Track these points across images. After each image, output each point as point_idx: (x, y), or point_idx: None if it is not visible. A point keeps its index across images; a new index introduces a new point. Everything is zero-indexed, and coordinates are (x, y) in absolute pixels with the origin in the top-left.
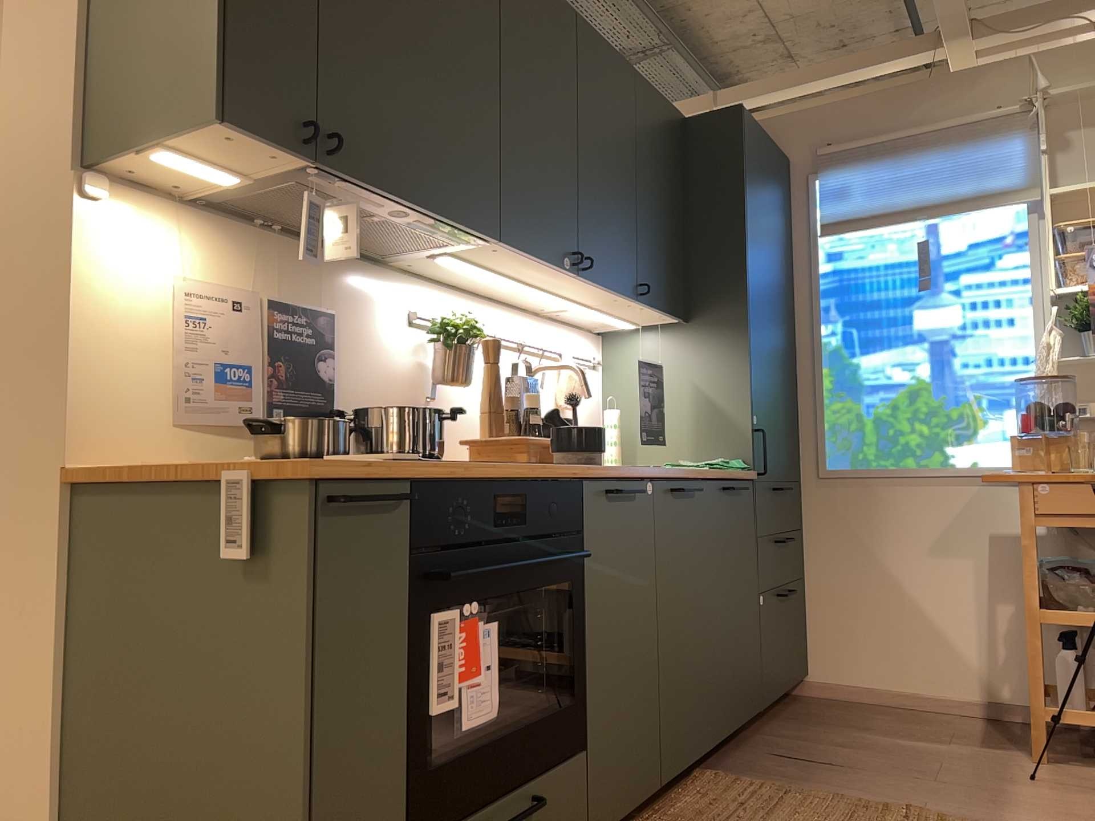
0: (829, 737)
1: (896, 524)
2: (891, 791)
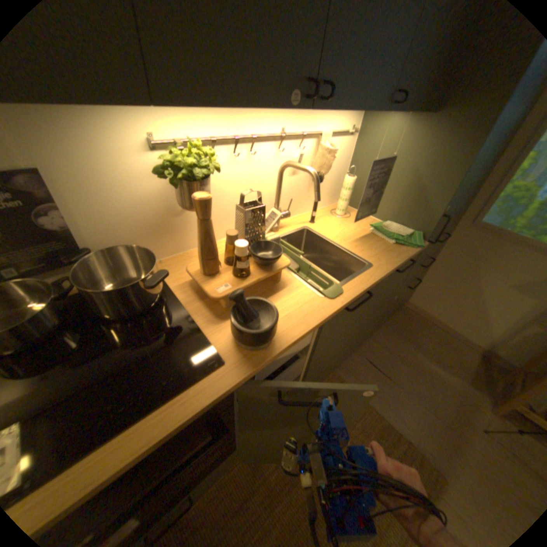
0: (398, 351)
1: (503, 266)
2: (408, 419)
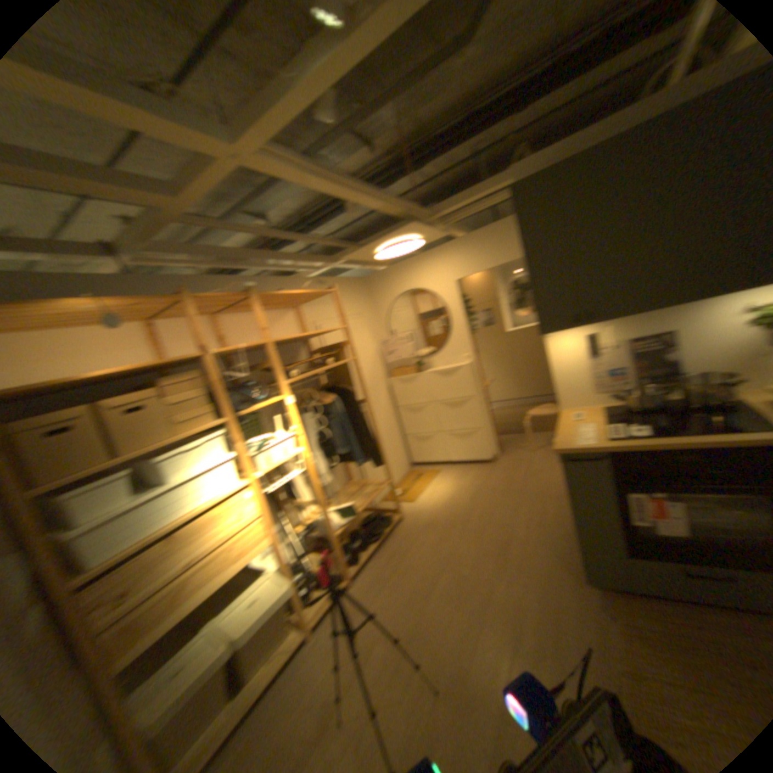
0: None
1: None
2: None
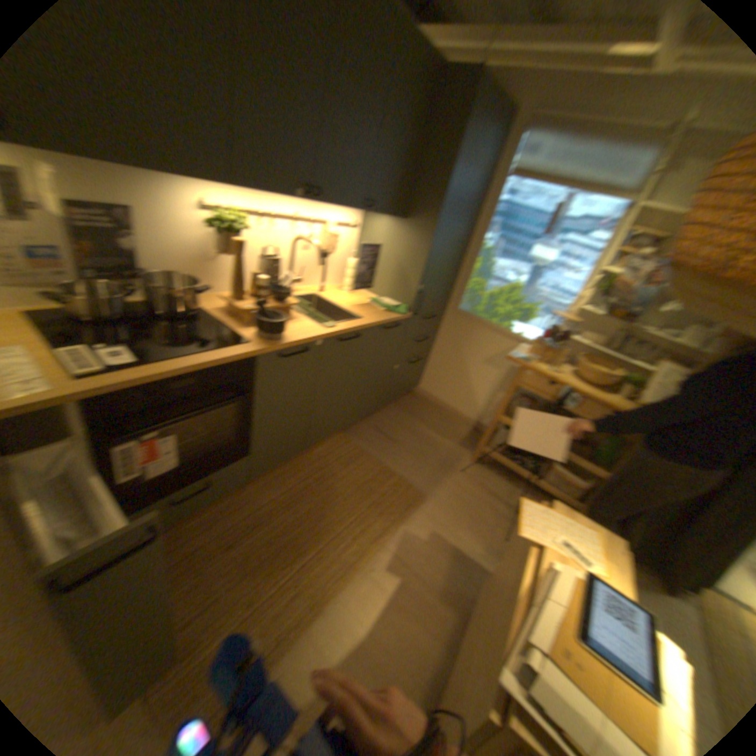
0: (401, 424)
1: (474, 346)
2: (401, 465)
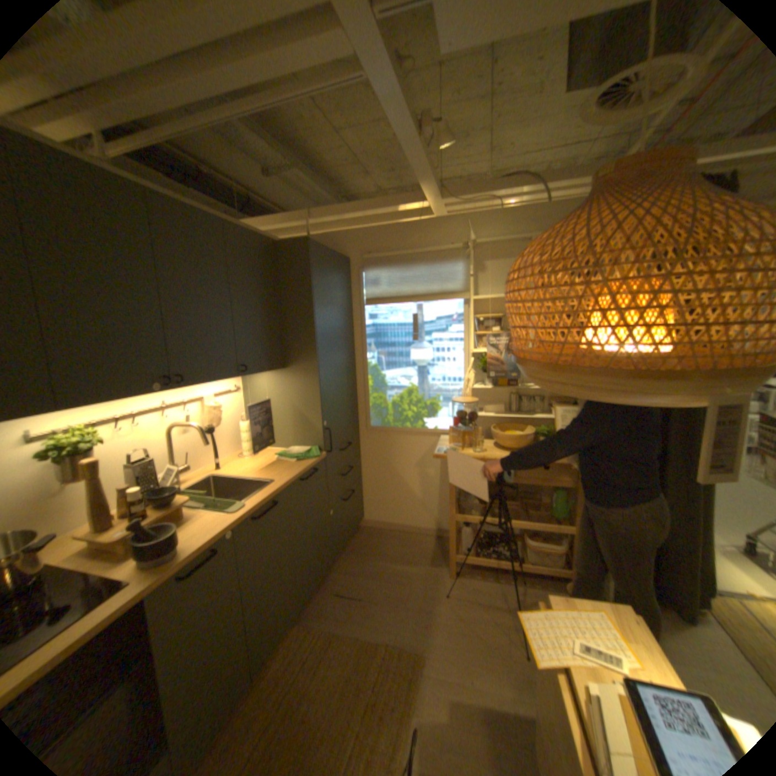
0: (363, 571)
1: (401, 454)
2: (382, 627)
